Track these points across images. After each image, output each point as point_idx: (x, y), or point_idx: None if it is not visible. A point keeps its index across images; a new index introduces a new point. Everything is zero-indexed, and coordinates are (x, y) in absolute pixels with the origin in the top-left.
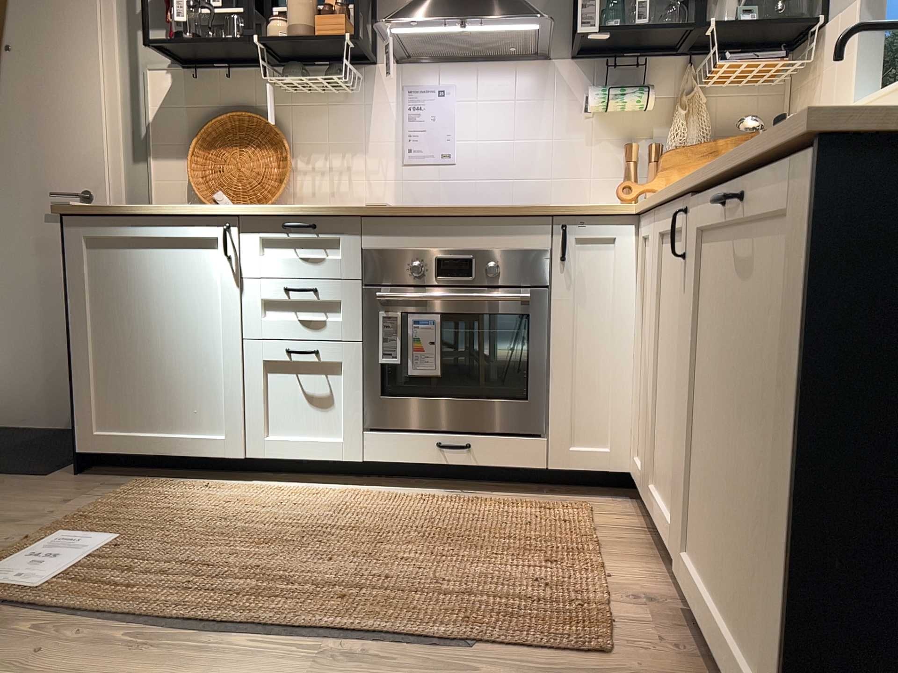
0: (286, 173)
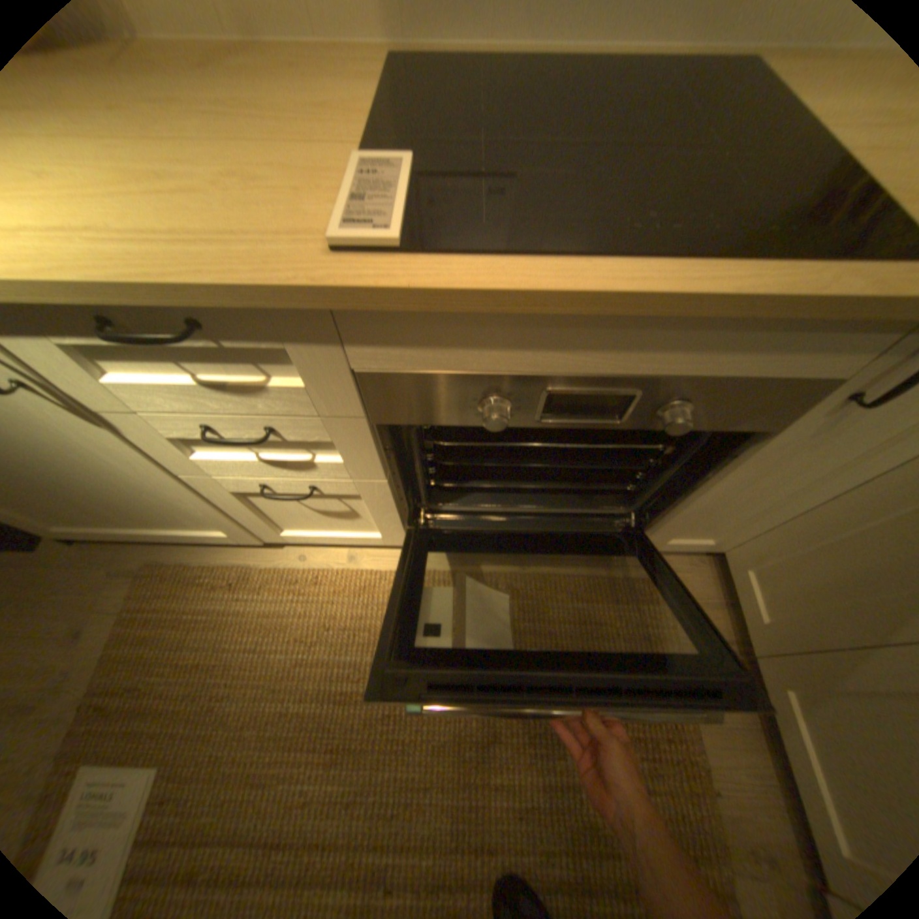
0: None
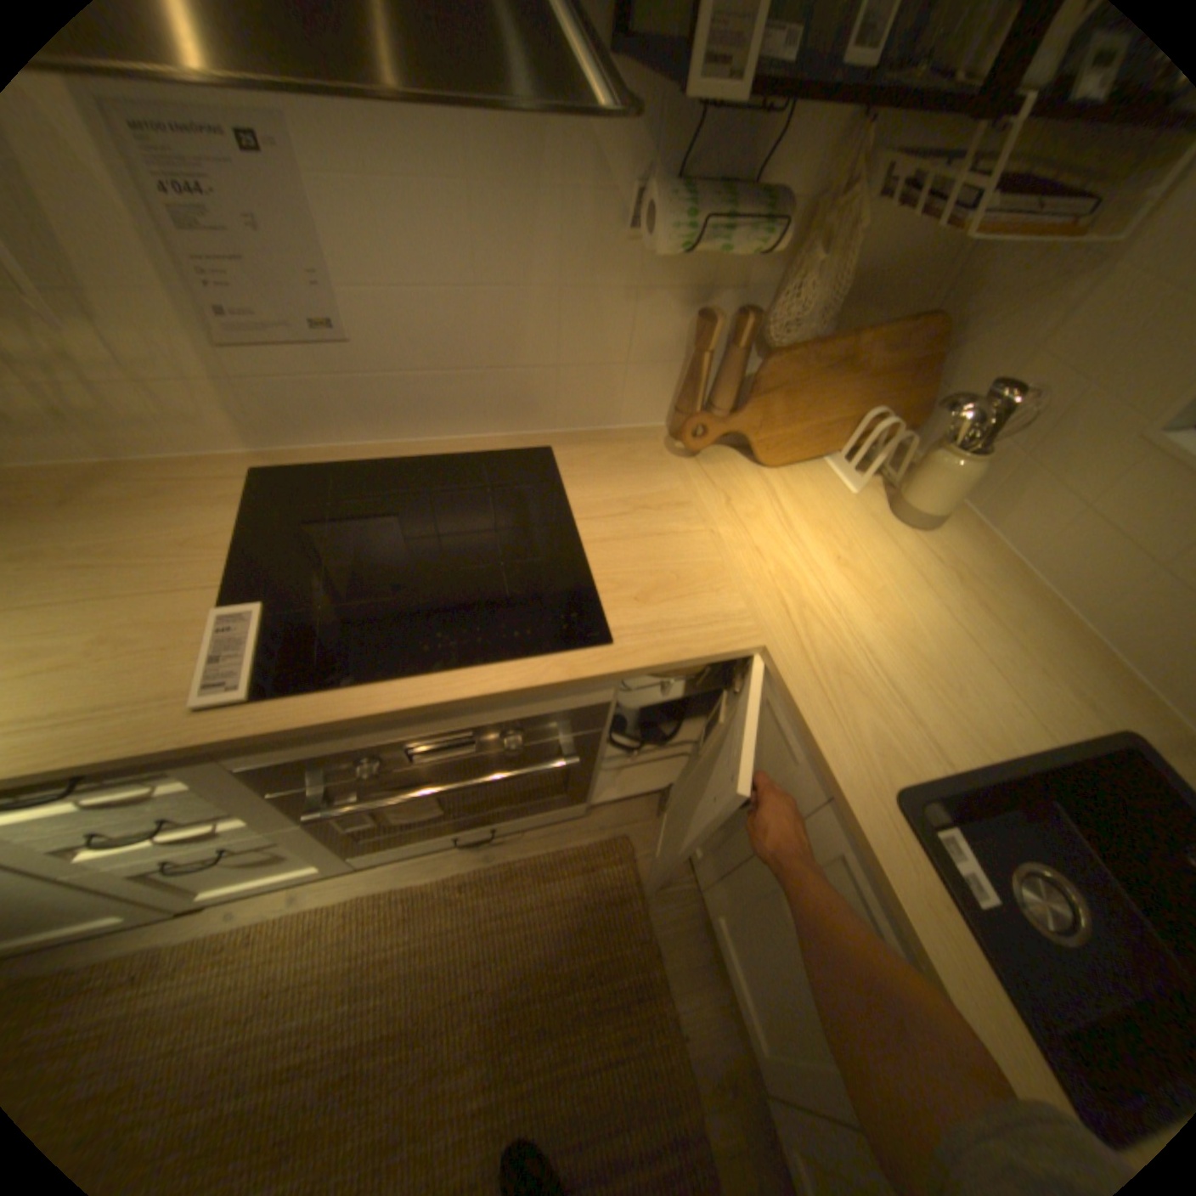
0: None
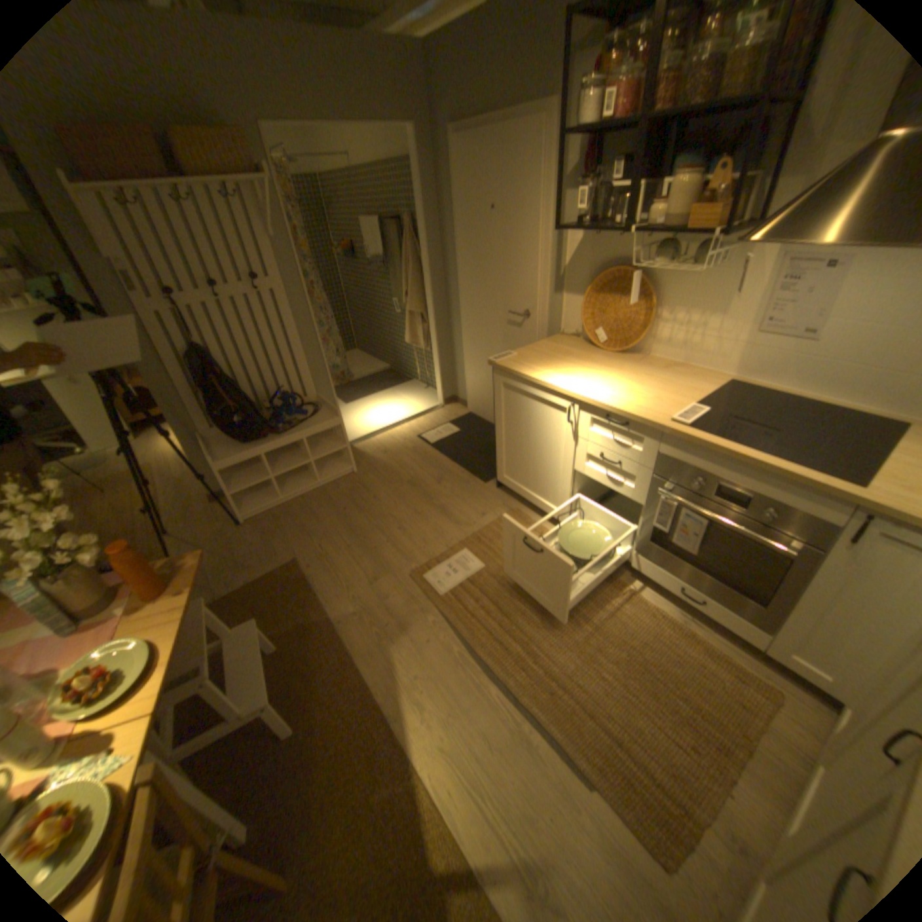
0: (648, 324)
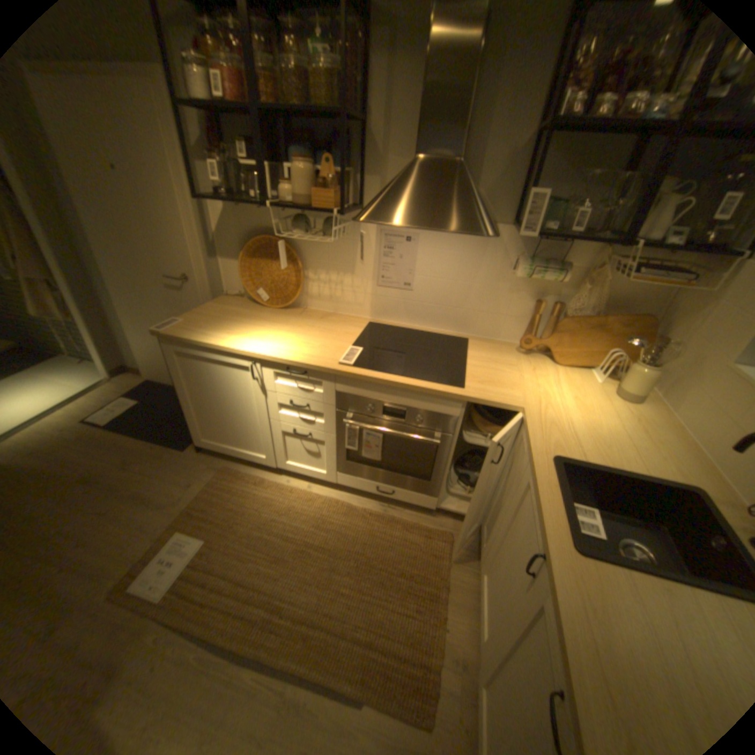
0: (300, 284)
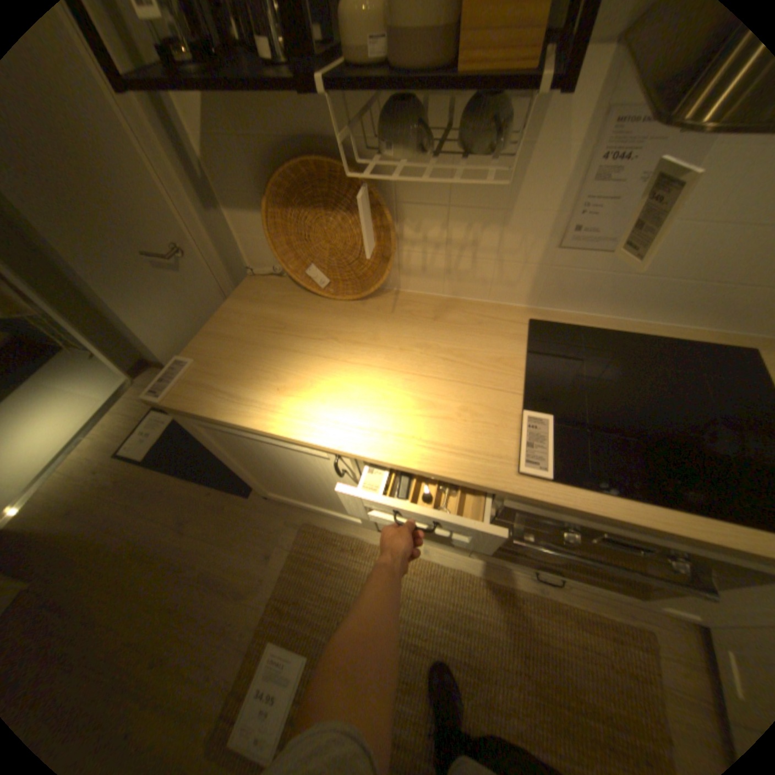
0: (392, 255)
